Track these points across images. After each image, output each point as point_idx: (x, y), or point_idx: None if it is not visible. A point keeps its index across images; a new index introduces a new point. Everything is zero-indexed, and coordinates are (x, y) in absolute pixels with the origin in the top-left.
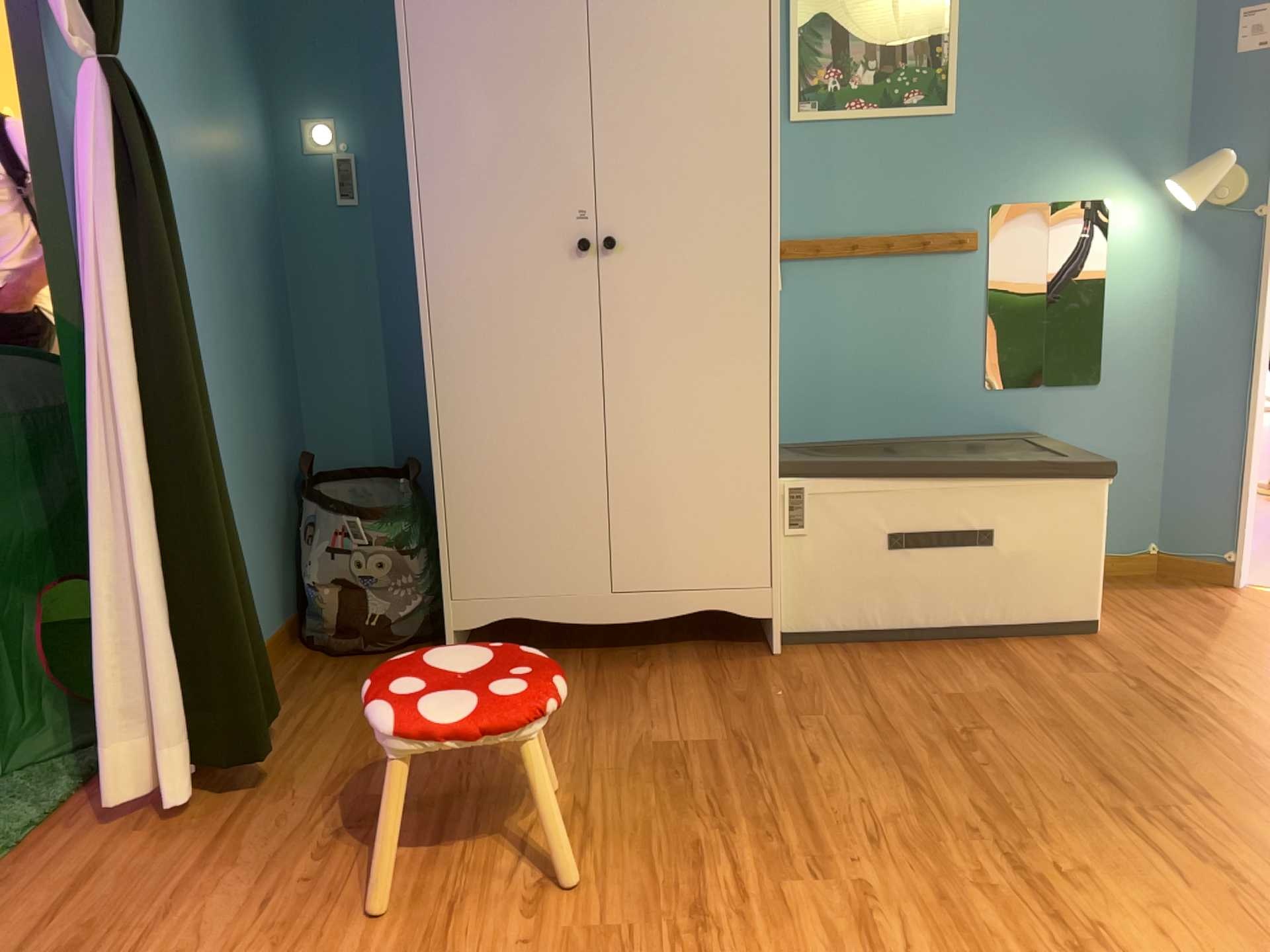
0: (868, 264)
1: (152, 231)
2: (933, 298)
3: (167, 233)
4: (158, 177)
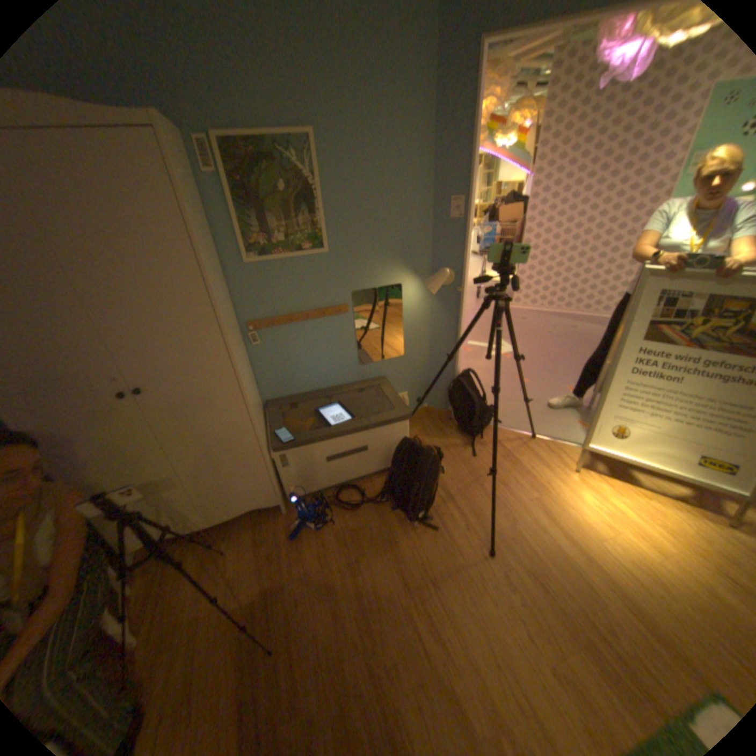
0: (300, 325)
1: None
2: (332, 334)
3: None
4: None
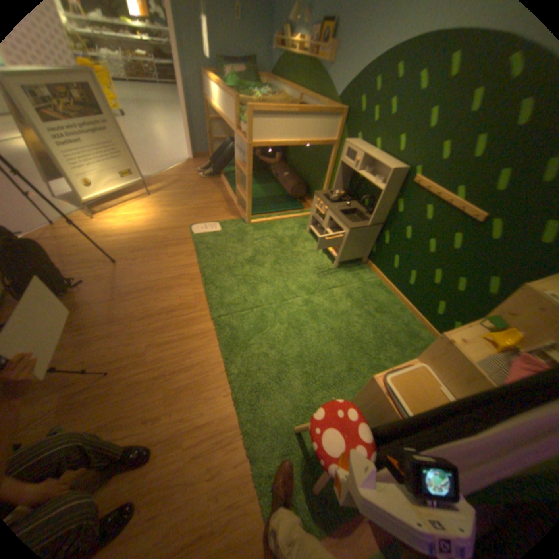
0: None
1: None
2: None
3: None
4: None
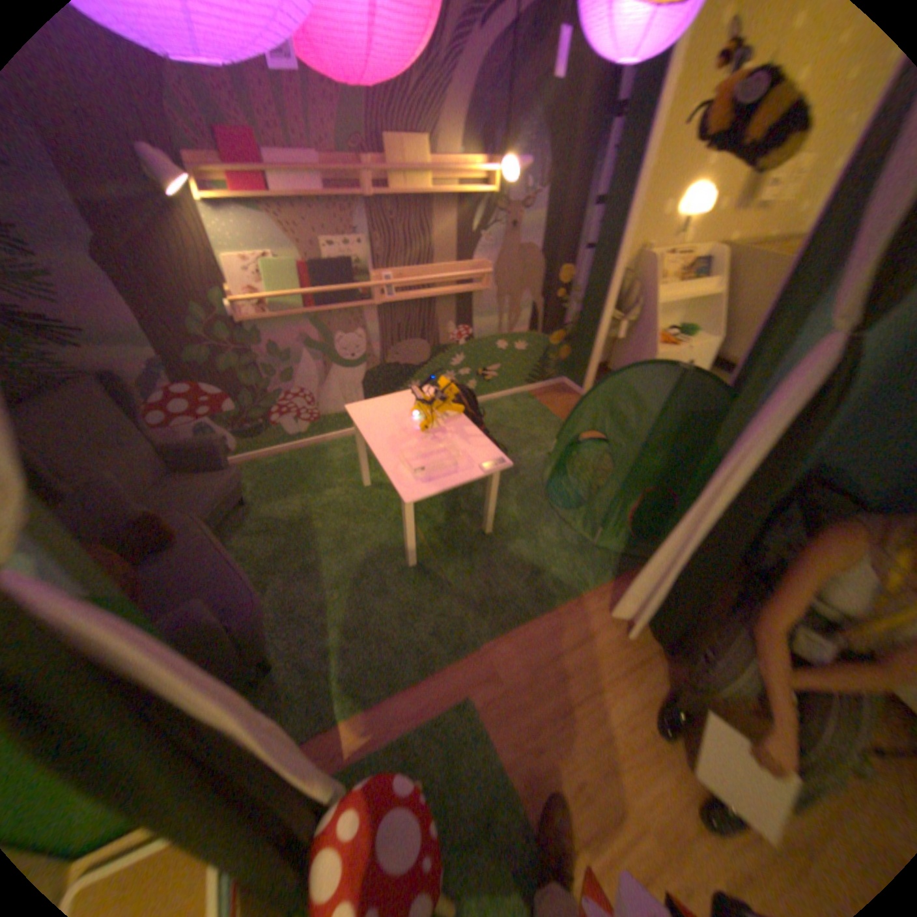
0: None
1: (804, 449)
2: None
3: (815, 441)
4: (837, 406)
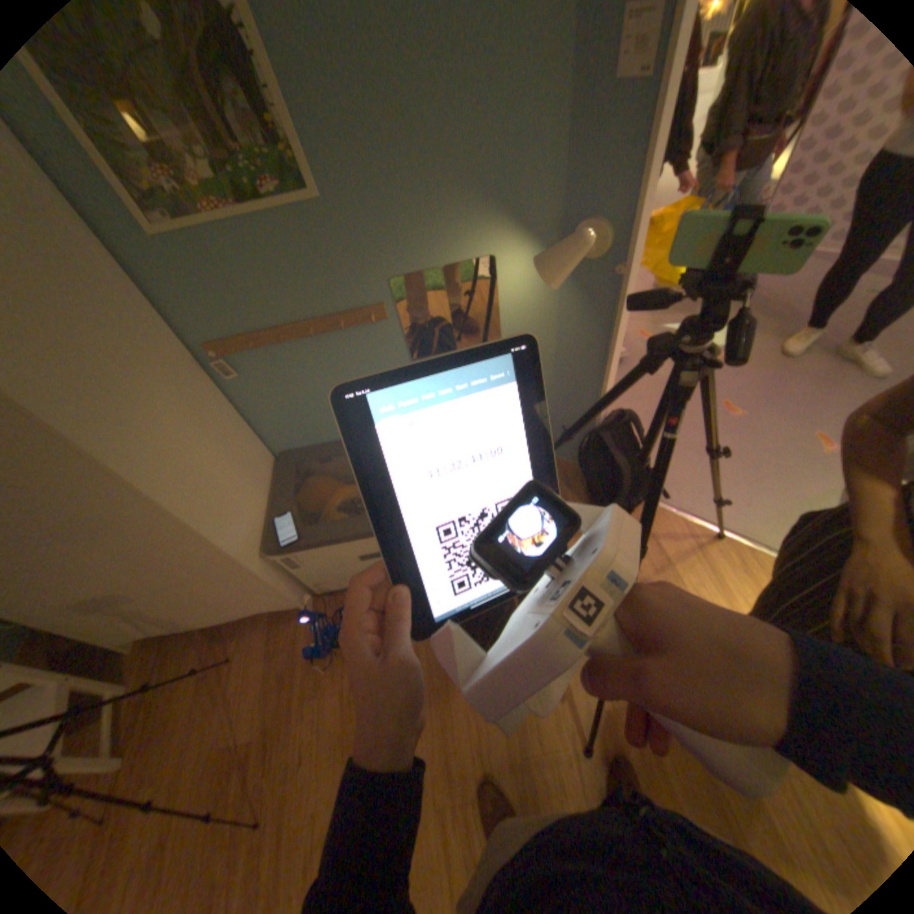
0: (303, 344)
1: None
2: (366, 356)
3: None
4: None
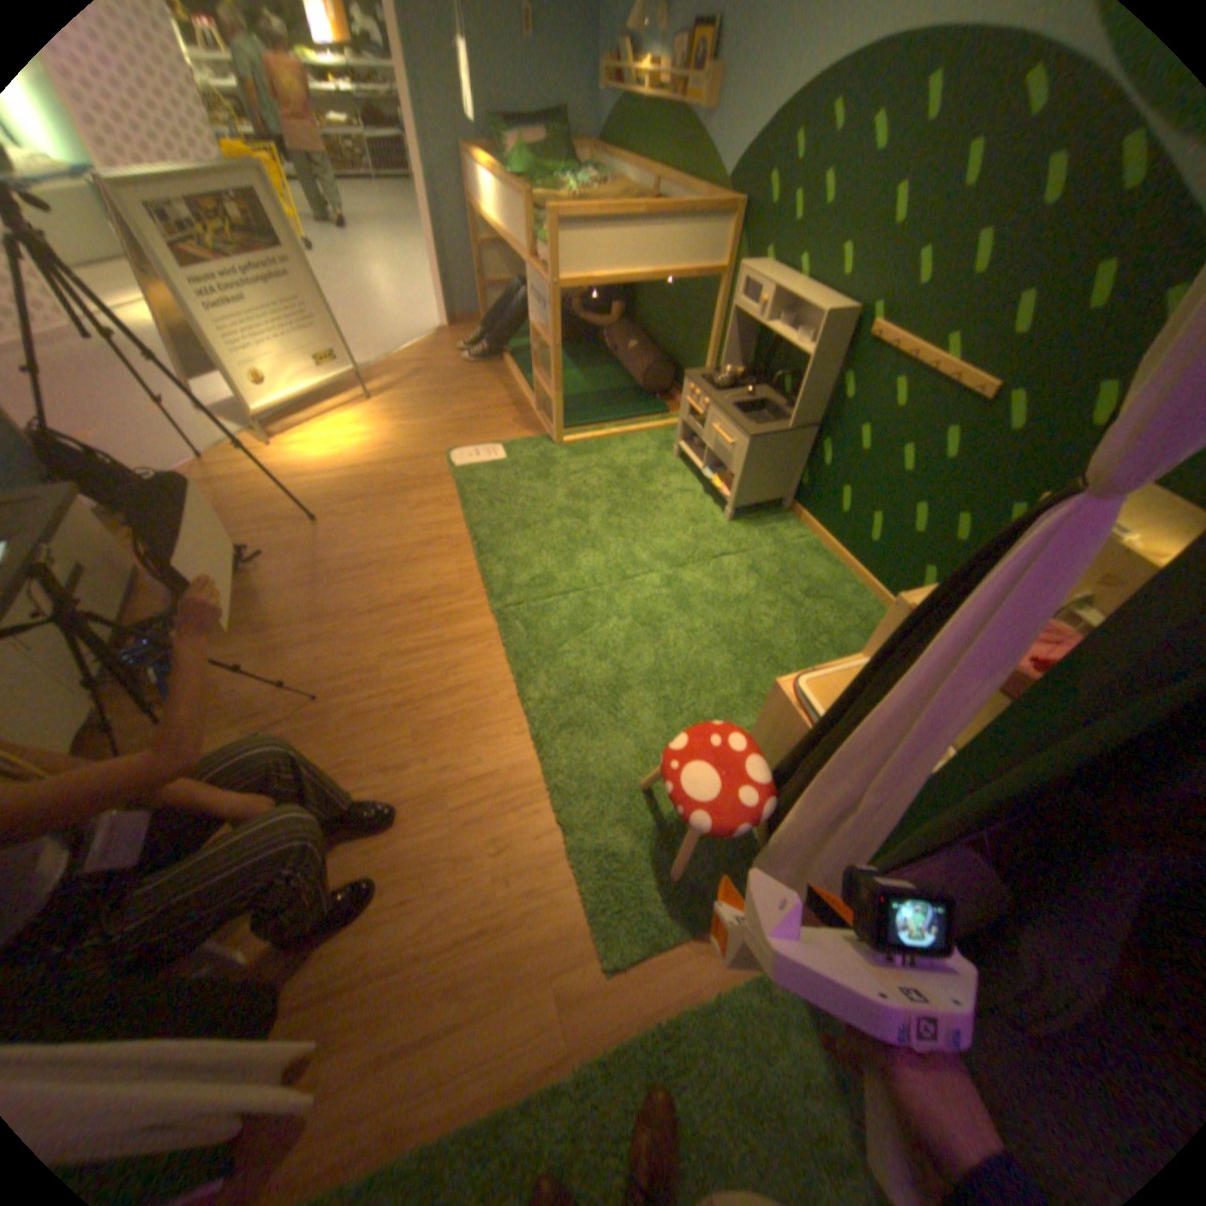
0: None
1: None
2: None
3: None
4: None
